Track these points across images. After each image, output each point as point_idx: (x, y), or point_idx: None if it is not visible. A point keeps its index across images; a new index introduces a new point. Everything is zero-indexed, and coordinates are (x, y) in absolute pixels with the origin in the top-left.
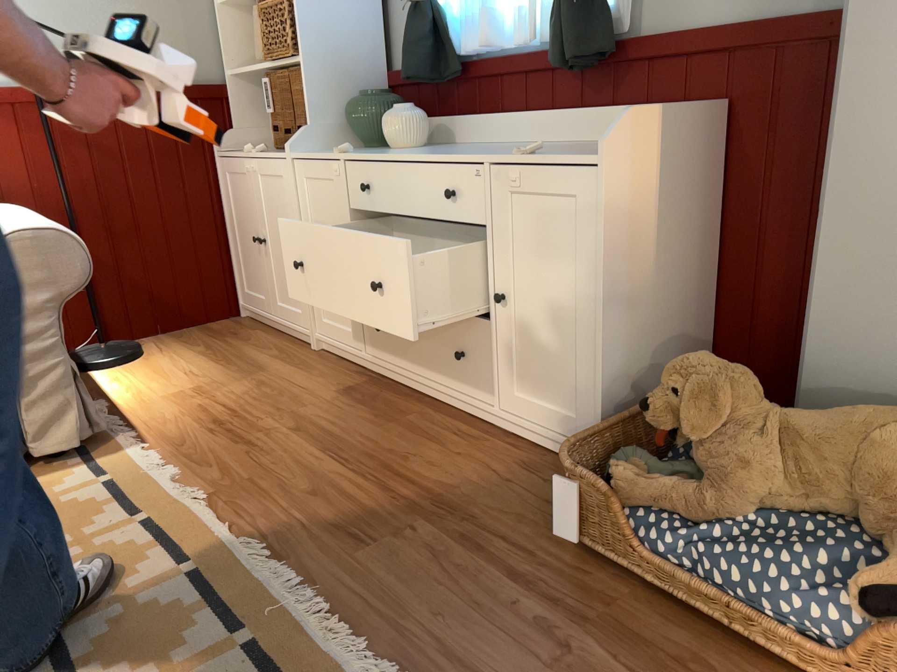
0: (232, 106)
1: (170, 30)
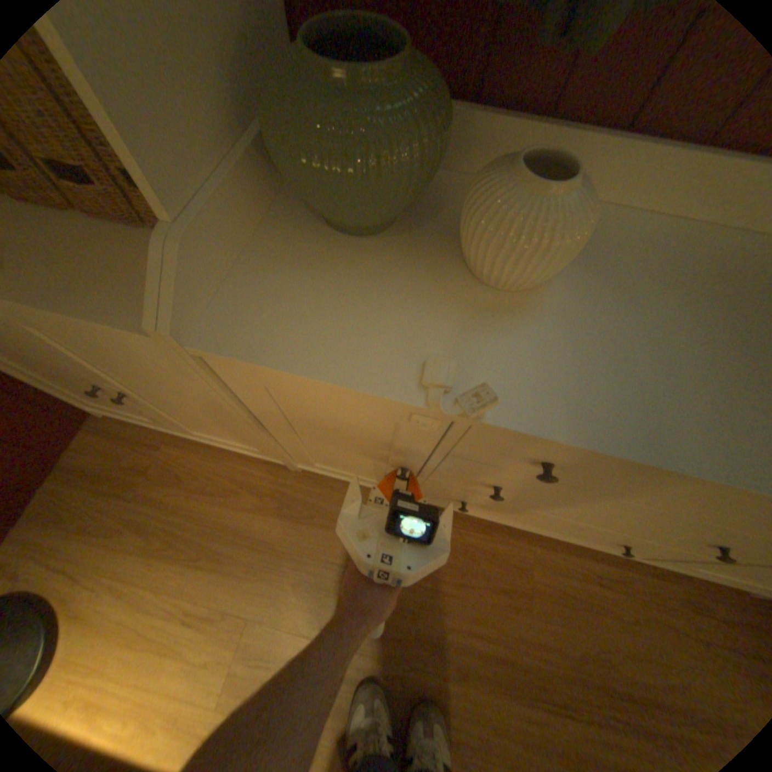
0: None
1: None
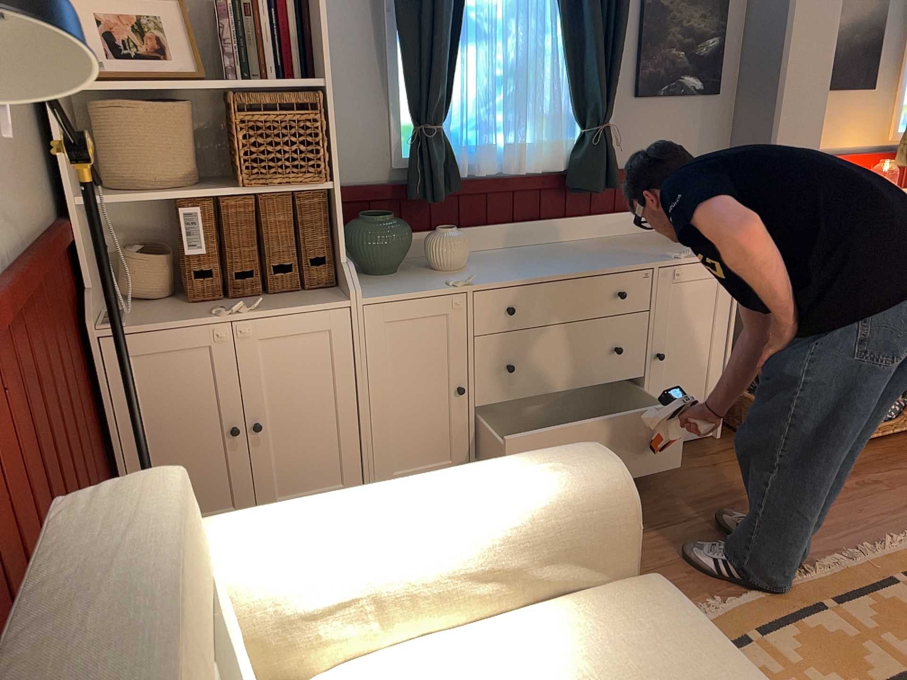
0: (76, 250)
1: (18, 133)
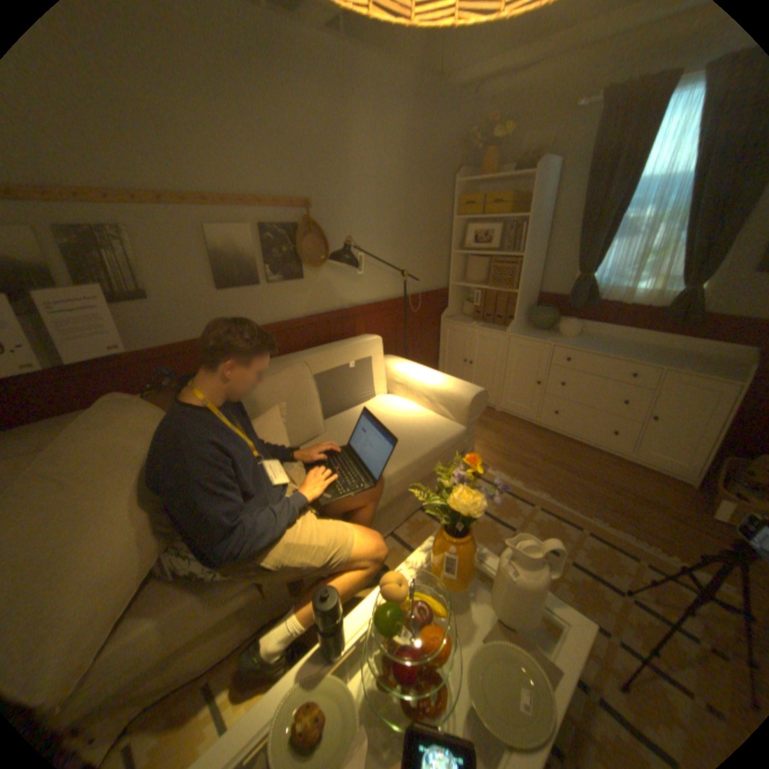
0: (448, 297)
1: (434, 265)
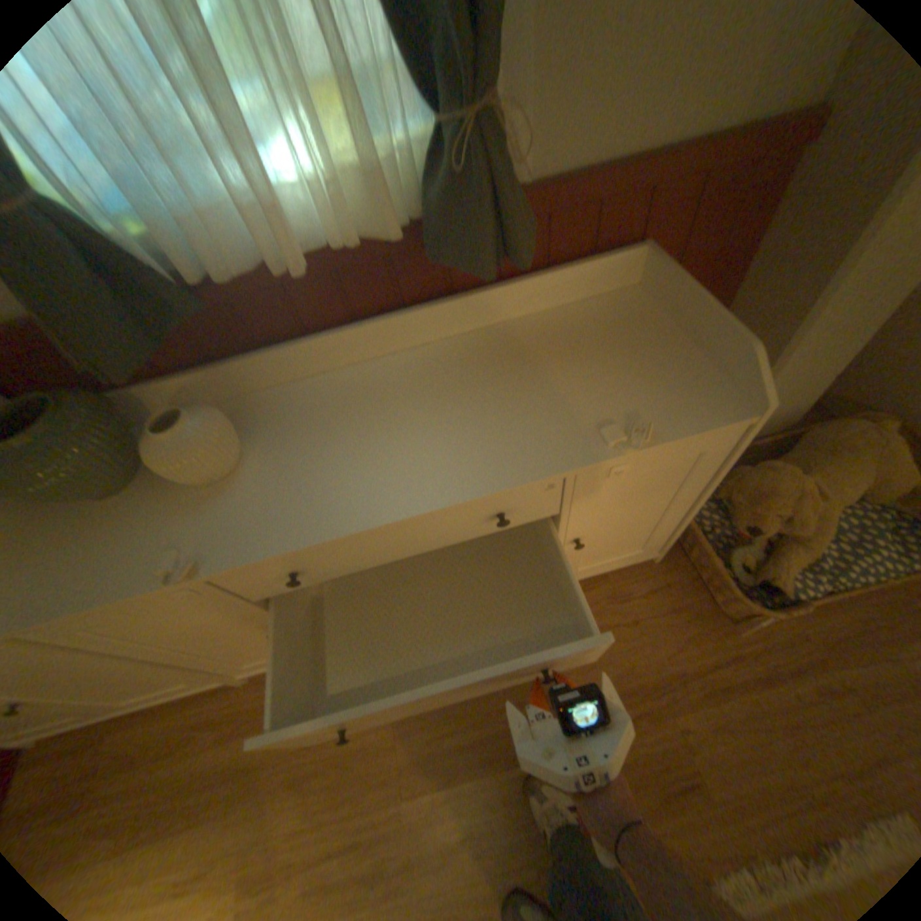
0: None
1: None
